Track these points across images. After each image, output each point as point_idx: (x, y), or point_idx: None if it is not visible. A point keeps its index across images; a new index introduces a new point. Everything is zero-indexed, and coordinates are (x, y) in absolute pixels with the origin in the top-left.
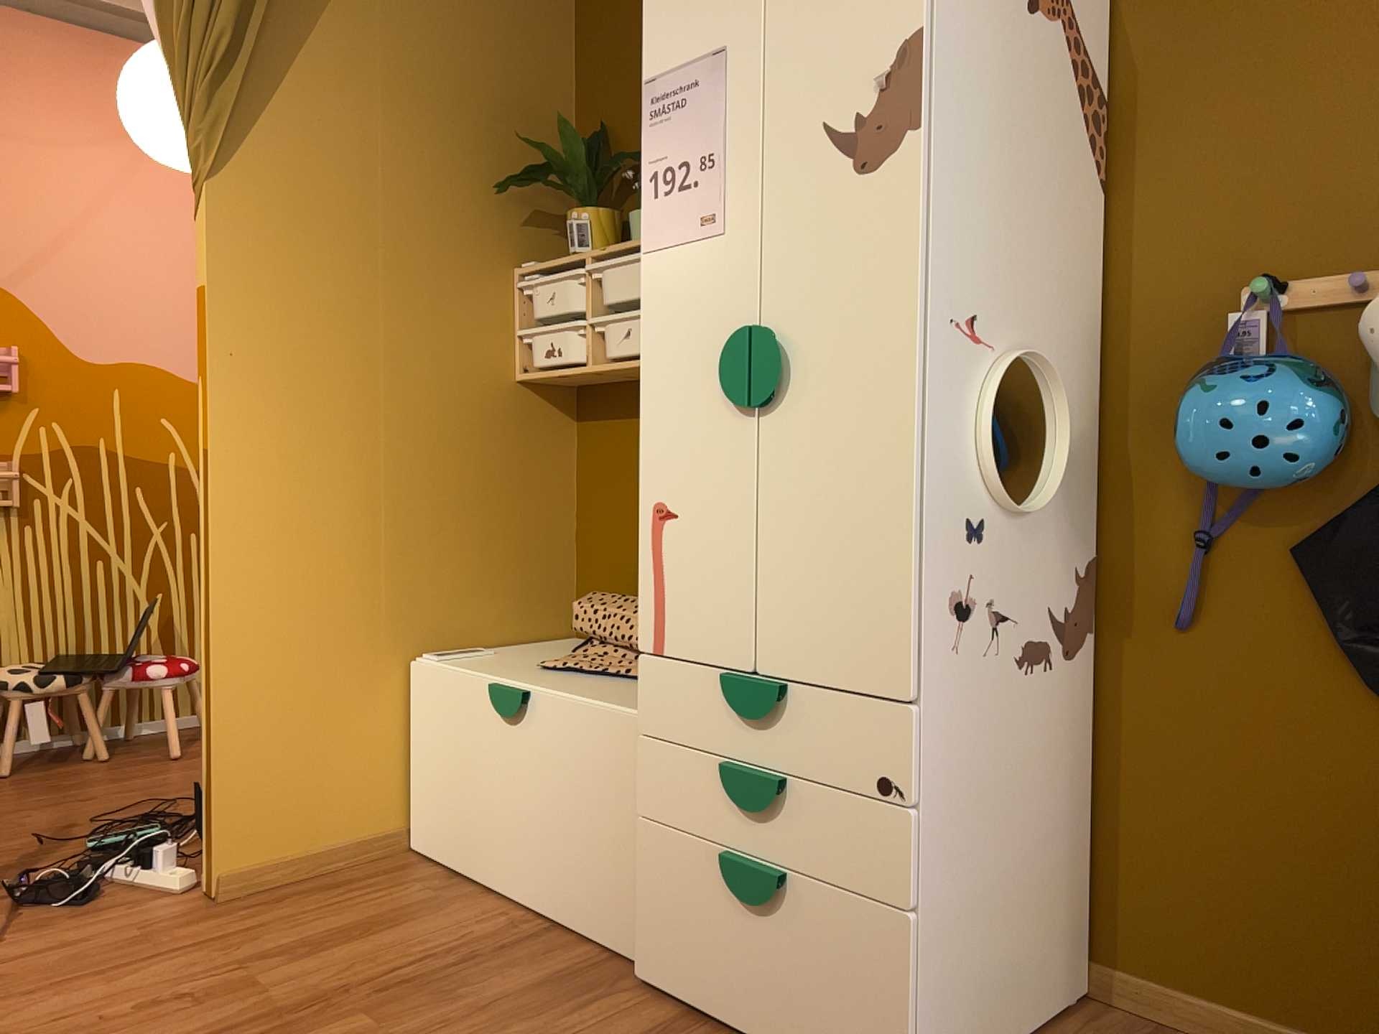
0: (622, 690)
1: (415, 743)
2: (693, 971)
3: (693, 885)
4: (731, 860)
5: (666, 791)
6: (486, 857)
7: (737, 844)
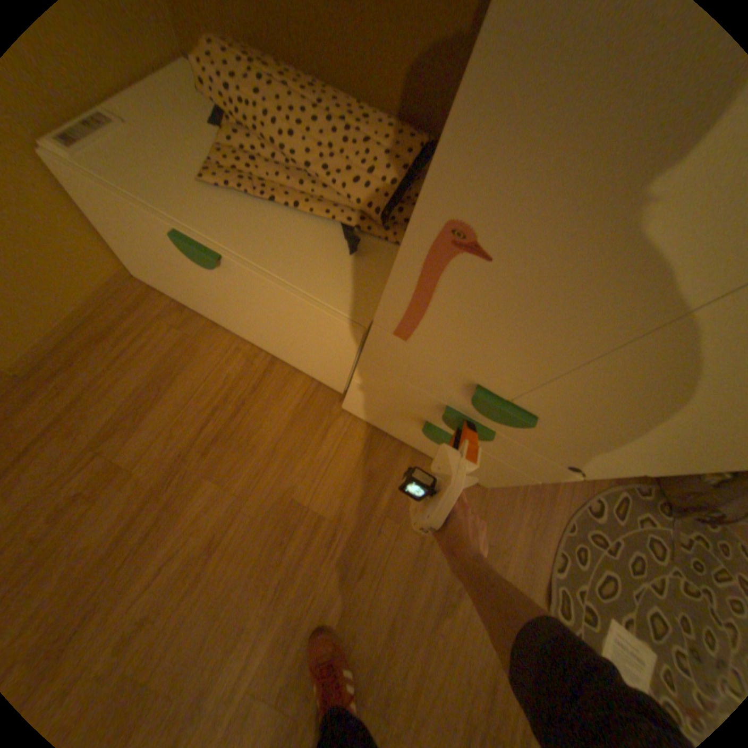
0: (307, 246)
1: (95, 222)
2: (383, 424)
3: (394, 413)
4: (432, 432)
5: (384, 385)
6: (209, 311)
7: (436, 423)
